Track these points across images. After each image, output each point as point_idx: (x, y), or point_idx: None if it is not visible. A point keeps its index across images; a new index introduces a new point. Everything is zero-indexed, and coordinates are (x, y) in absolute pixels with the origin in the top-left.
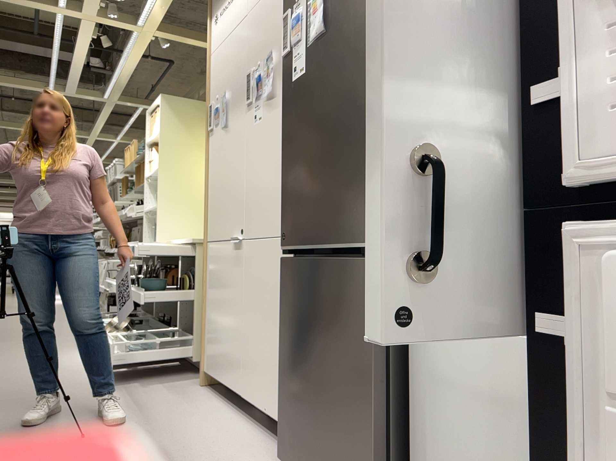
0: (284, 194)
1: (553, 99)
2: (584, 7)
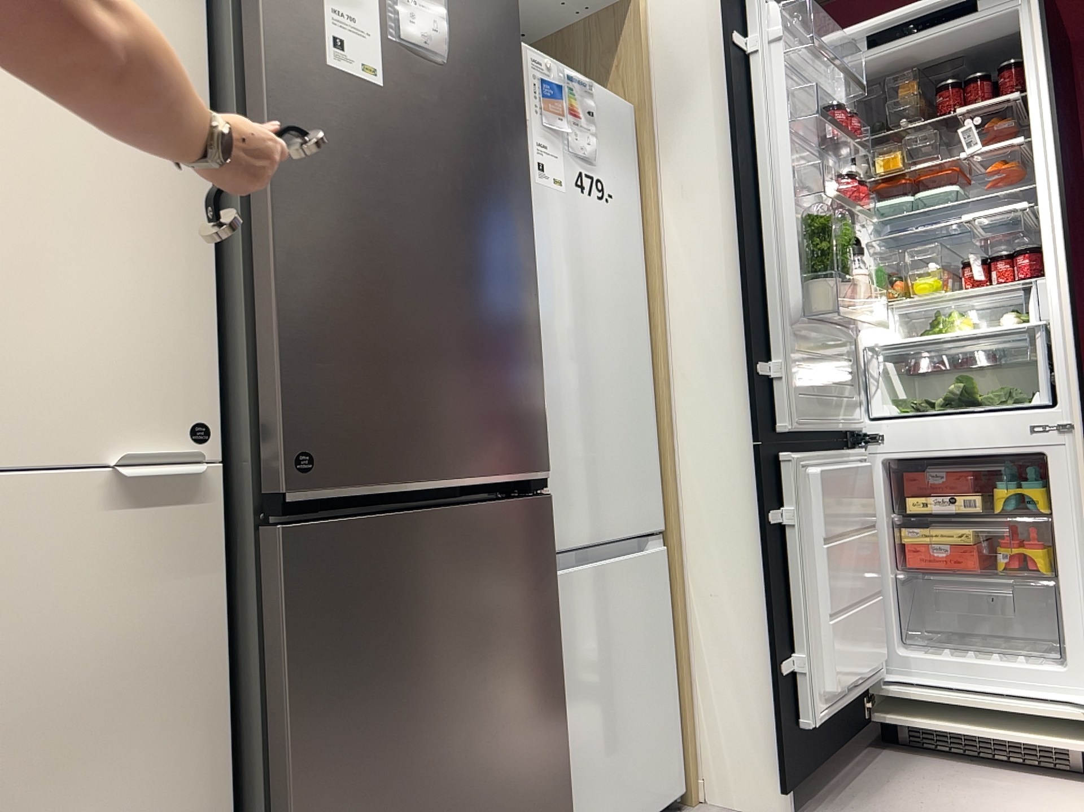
0: (287, 344)
1: (763, 370)
2: (785, 330)
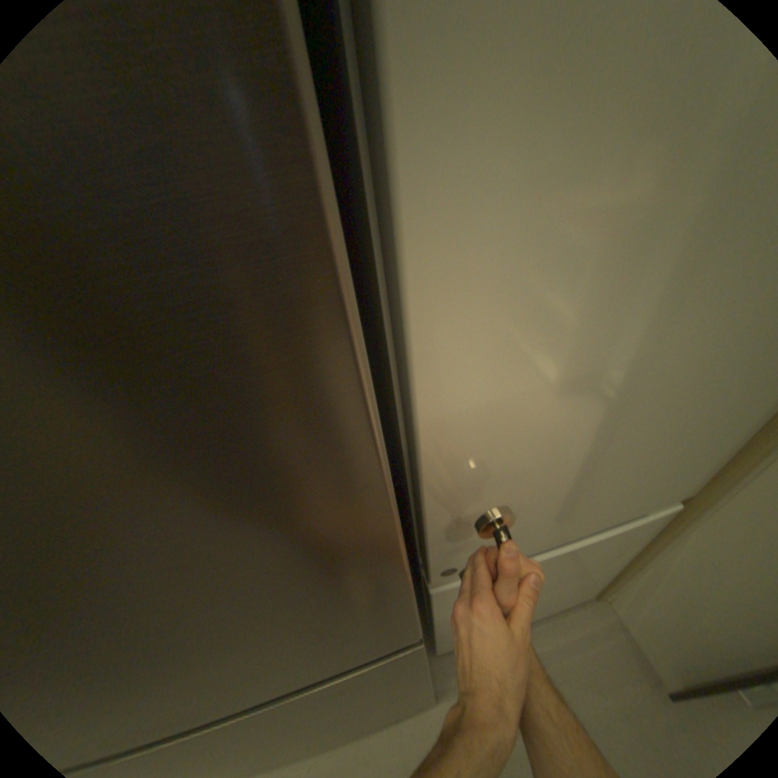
0: None
1: None
2: None
